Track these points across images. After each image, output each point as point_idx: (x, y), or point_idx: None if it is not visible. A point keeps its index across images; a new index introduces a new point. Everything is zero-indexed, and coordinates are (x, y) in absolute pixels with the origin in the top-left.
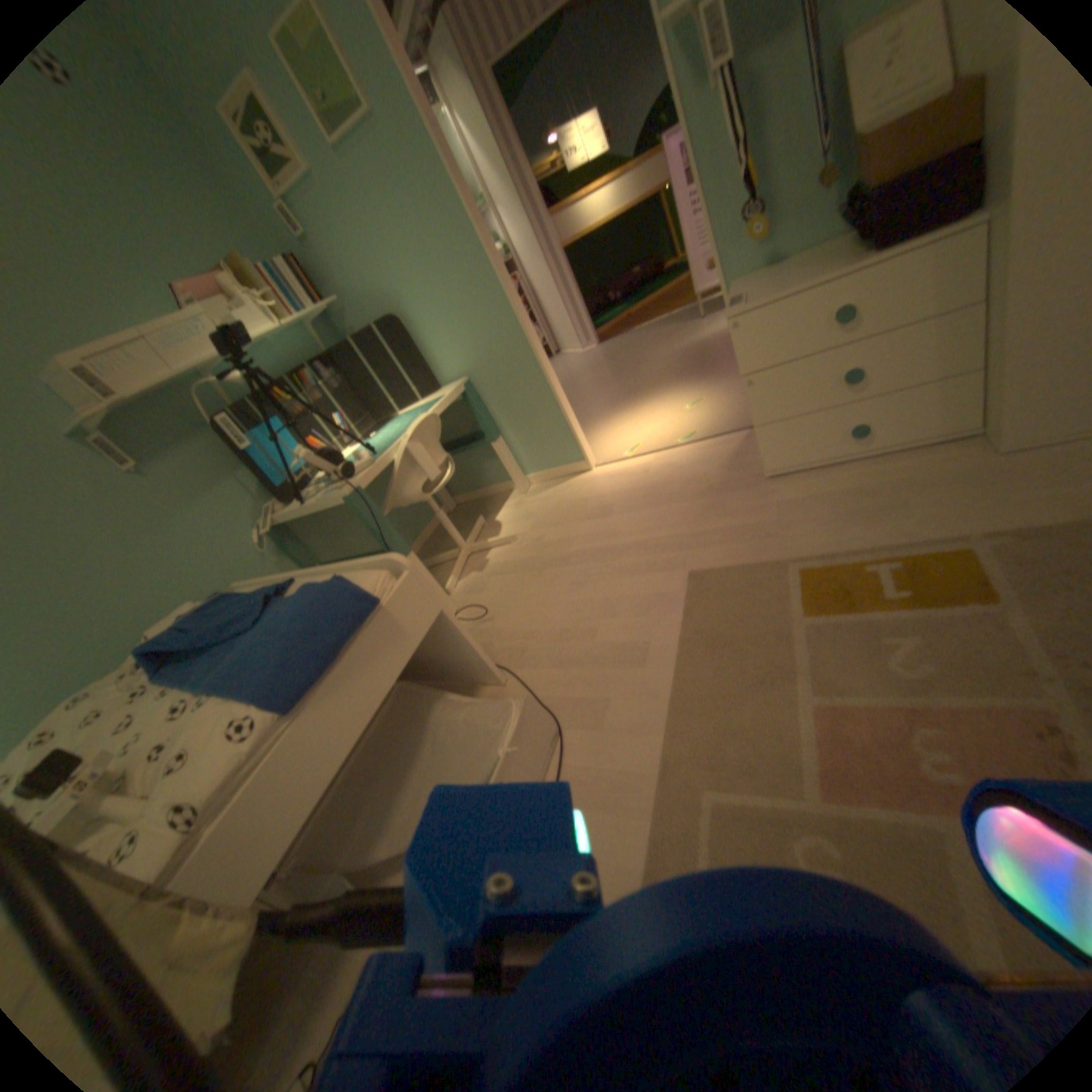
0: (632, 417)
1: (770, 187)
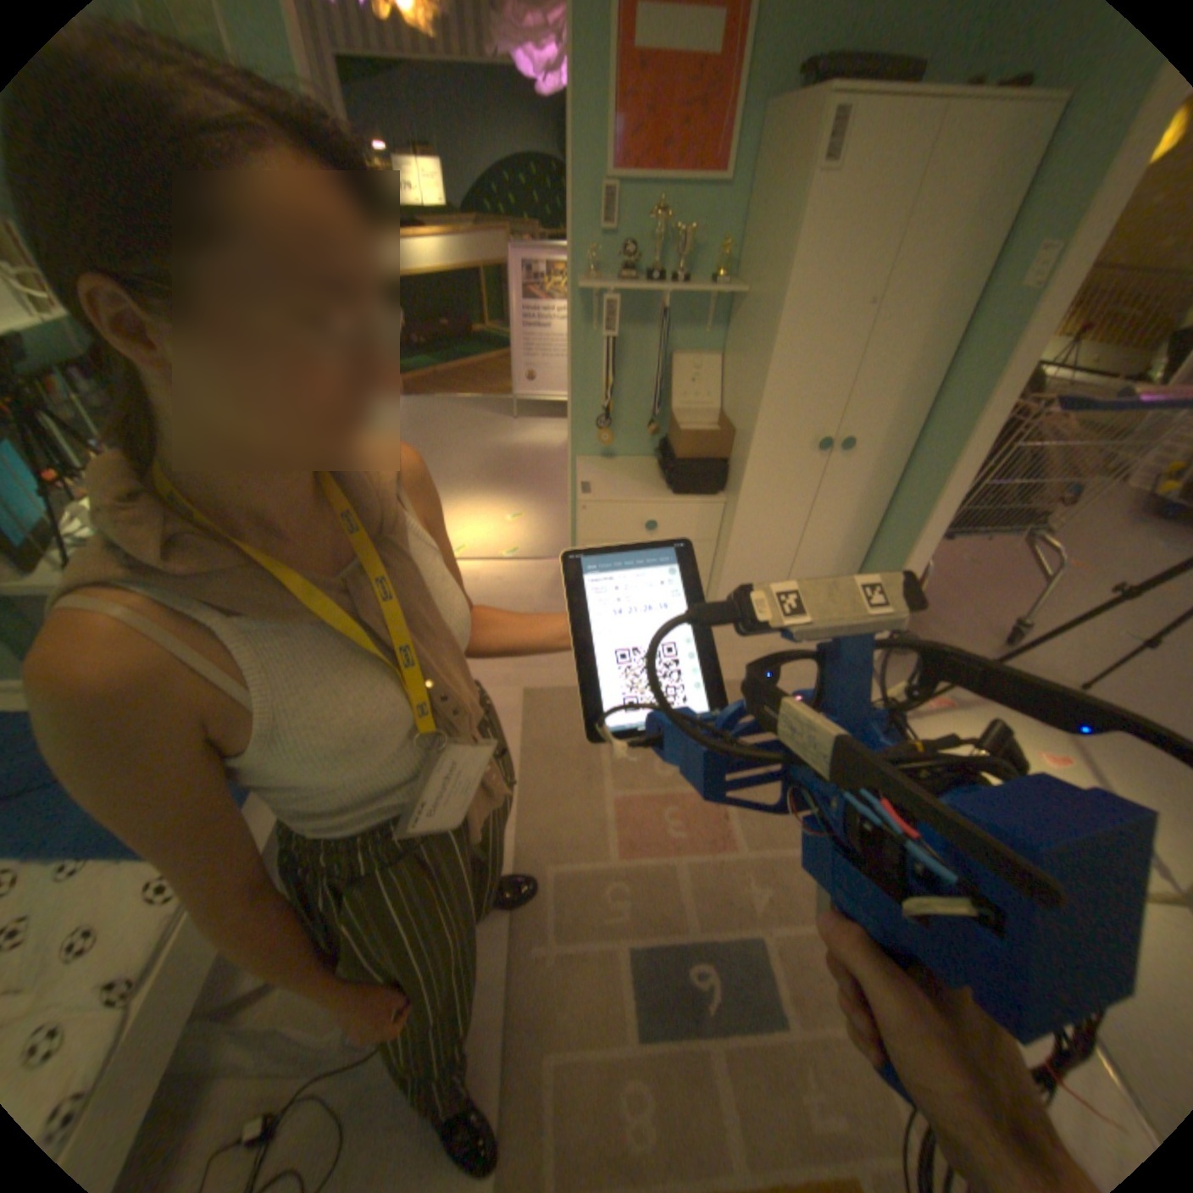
0: (455, 511)
1: (616, 409)
